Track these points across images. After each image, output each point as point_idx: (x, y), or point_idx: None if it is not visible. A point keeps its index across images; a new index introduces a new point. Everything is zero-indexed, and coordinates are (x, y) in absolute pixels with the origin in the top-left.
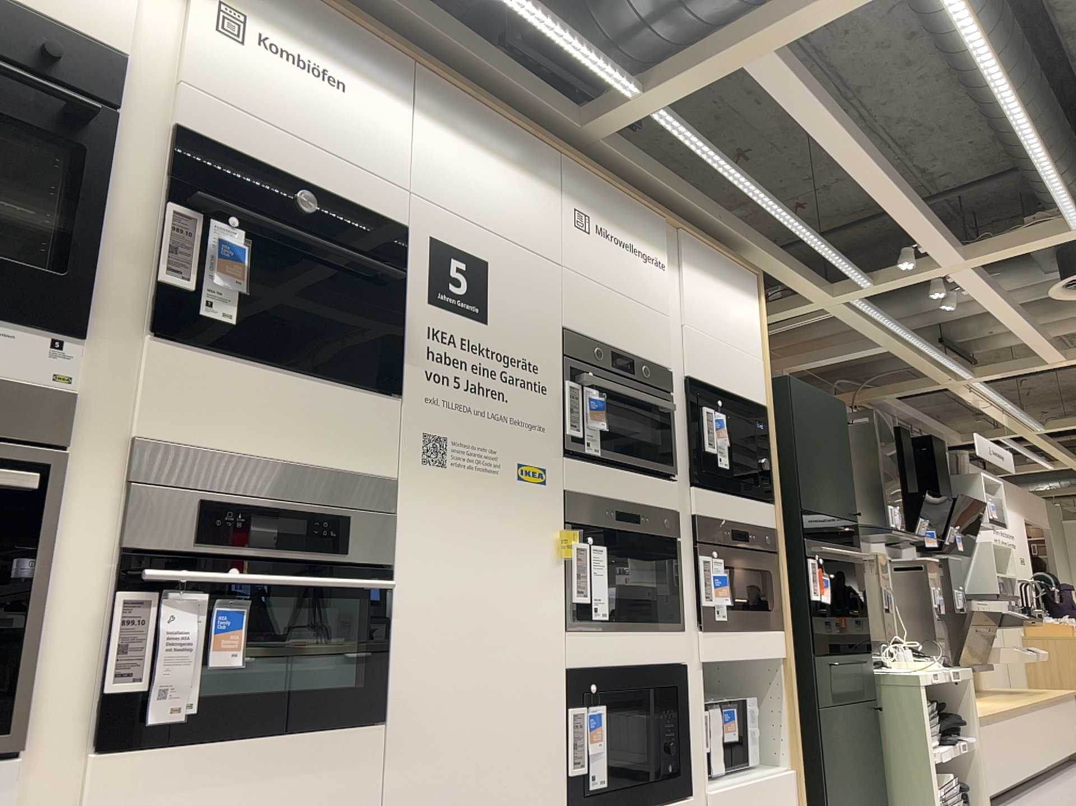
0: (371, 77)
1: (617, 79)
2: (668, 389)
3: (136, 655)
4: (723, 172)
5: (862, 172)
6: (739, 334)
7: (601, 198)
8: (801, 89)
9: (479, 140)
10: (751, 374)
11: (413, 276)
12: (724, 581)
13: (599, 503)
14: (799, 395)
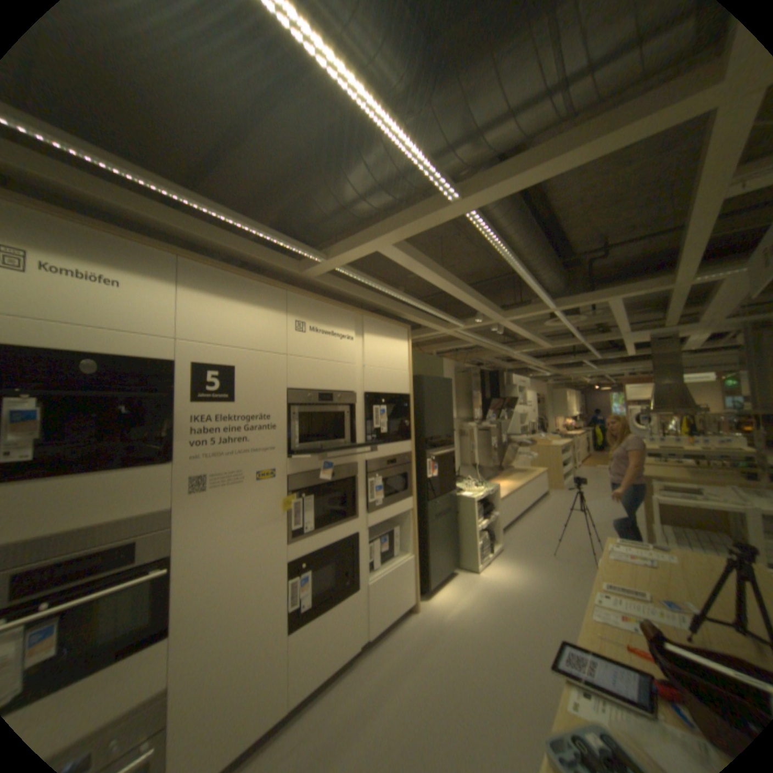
0: (140, 273)
1: (309, 255)
2: (352, 404)
3: None
4: (382, 290)
5: (451, 290)
6: (395, 363)
7: (313, 311)
8: (411, 260)
9: (227, 296)
10: (402, 381)
11: (179, 390)
12: (380, 488)
13: (308, 475)
14: (428, 384)
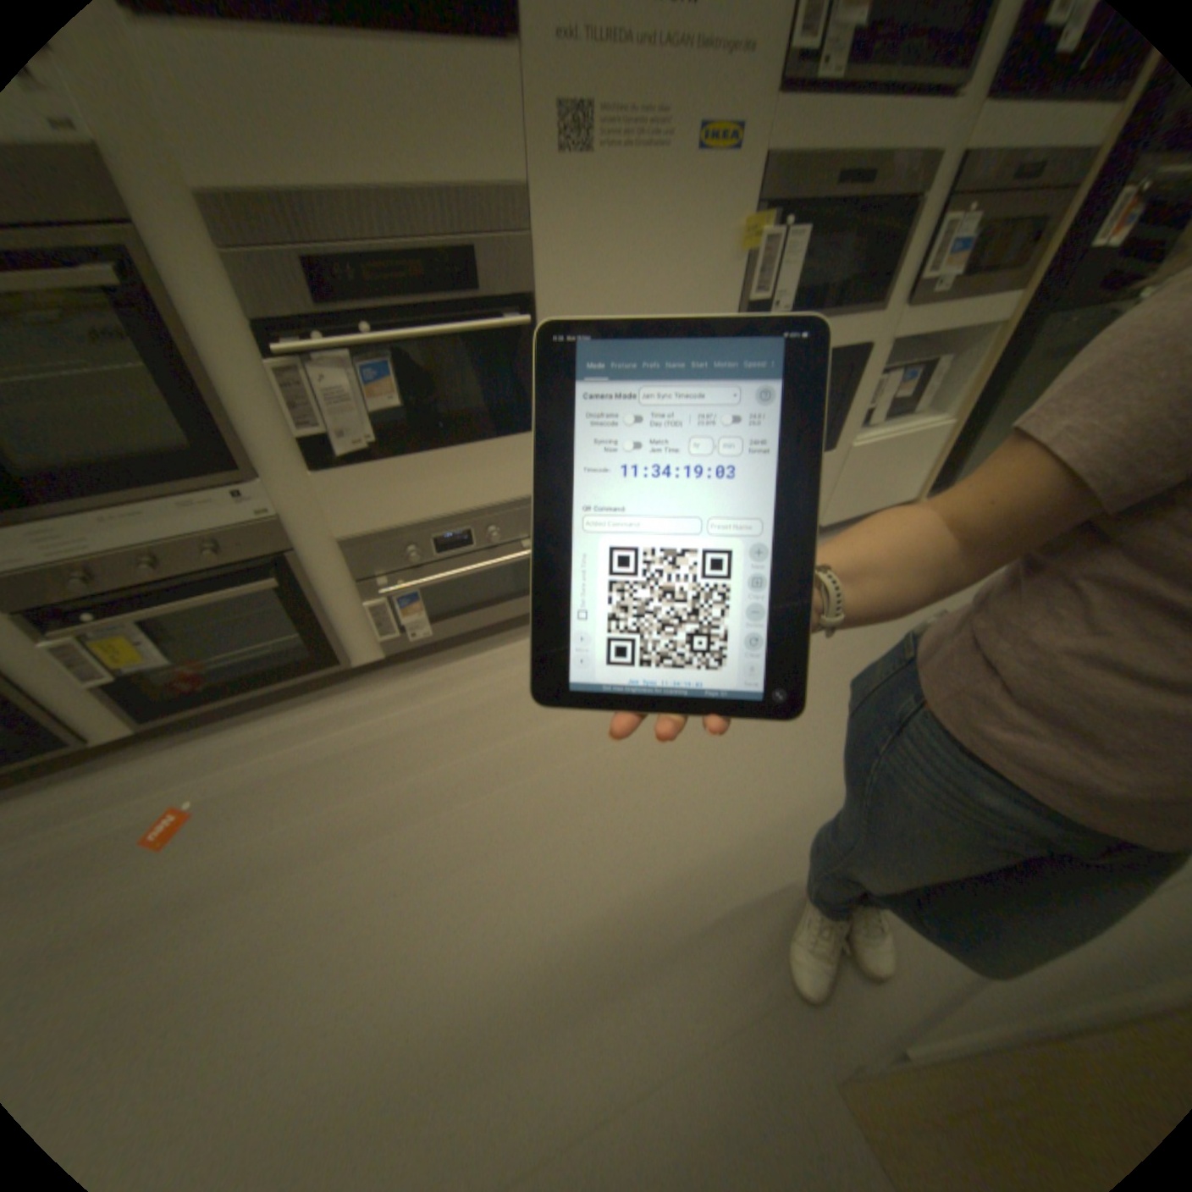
0: None
1: None
2: None
3: (306, 409)
4: None
5: None
6: None
7: None
8: None
9: None
10: None
11: None
12: (967, 244)
13: (817, 162)
14: None
